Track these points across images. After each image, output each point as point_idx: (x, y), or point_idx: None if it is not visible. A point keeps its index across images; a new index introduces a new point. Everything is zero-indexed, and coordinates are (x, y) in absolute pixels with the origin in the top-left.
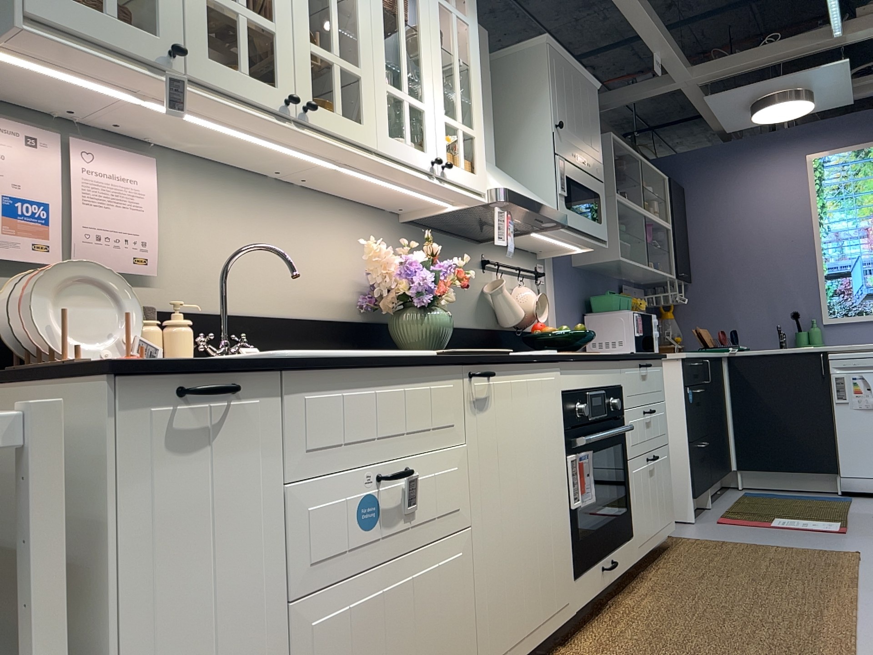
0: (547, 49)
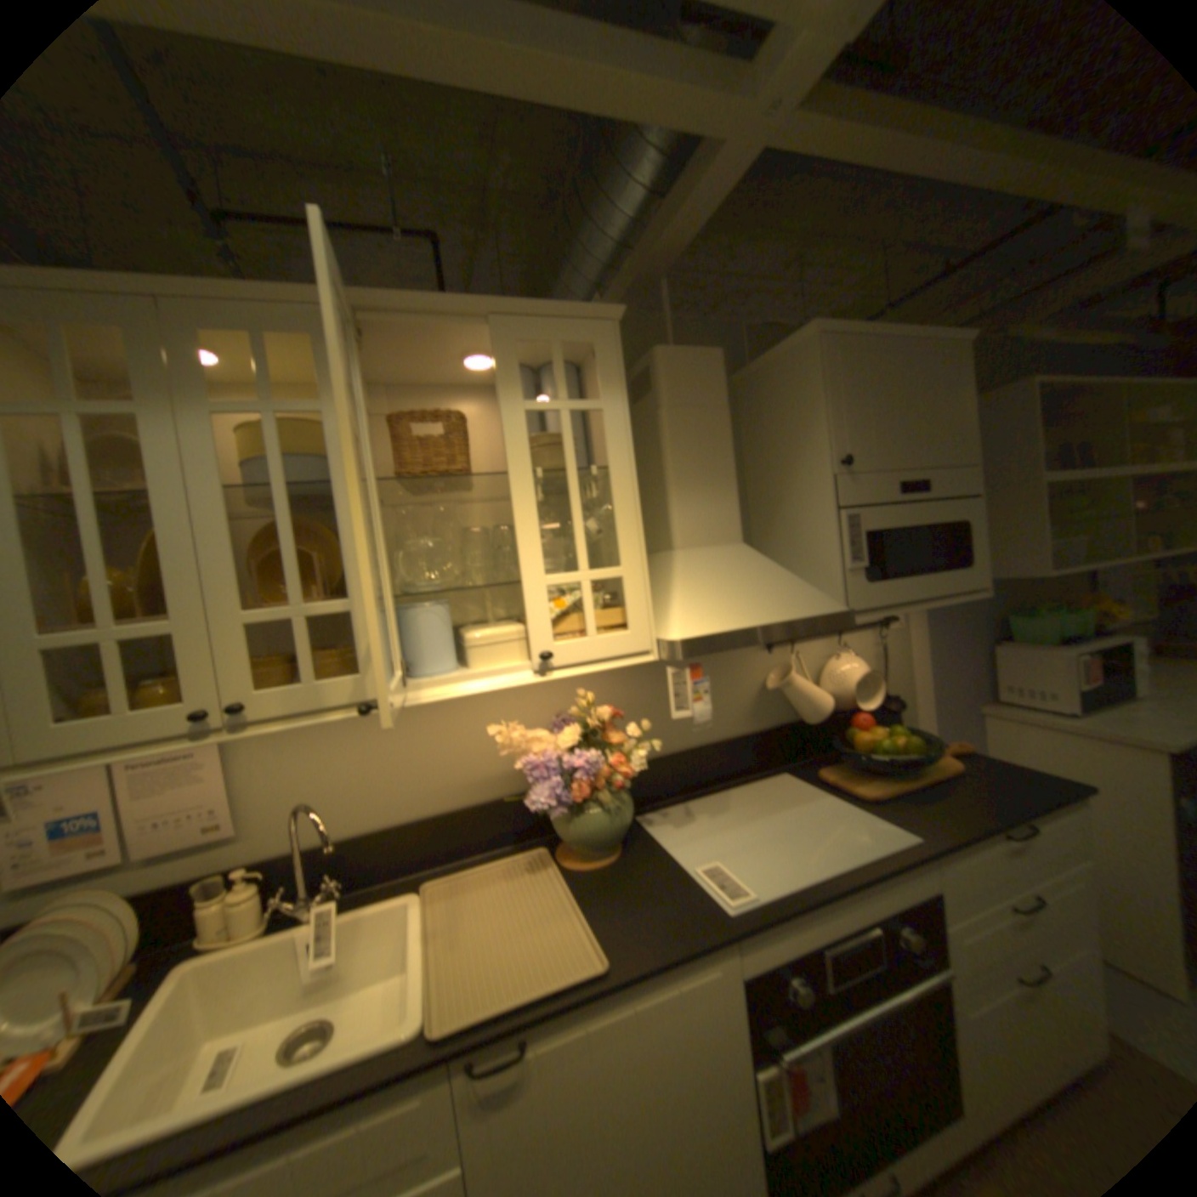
0: (820, 341)
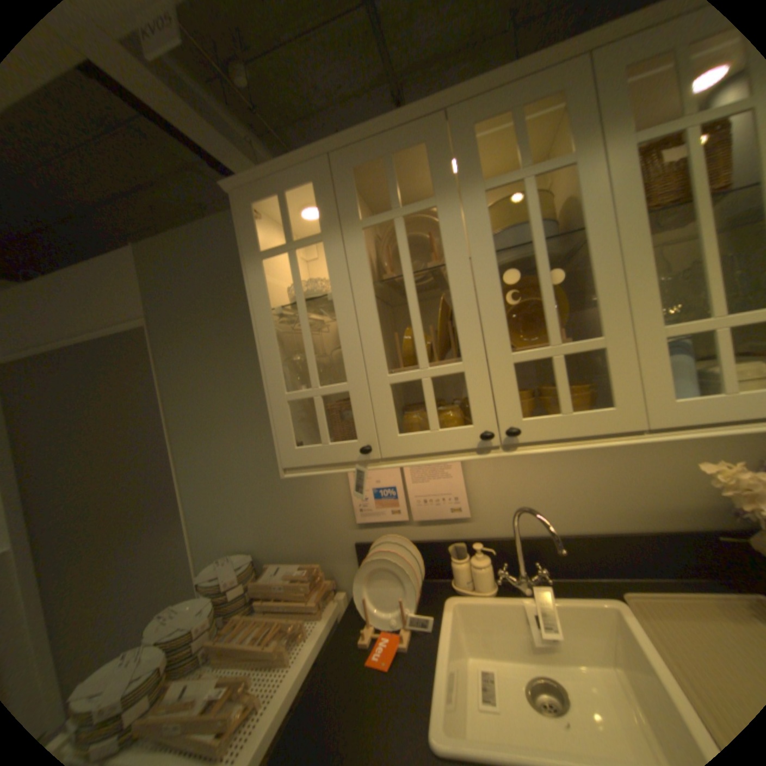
0: None
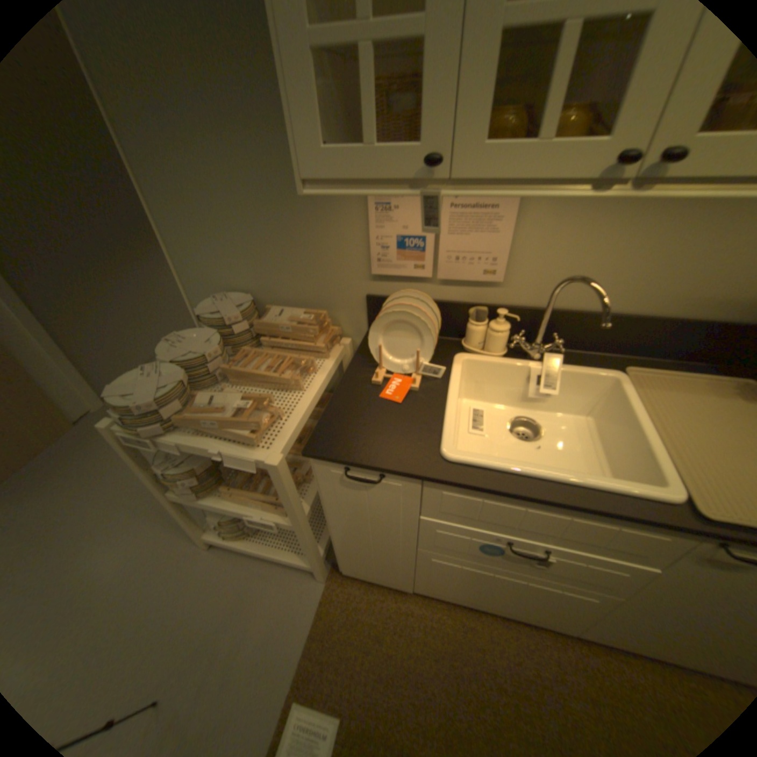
0: None
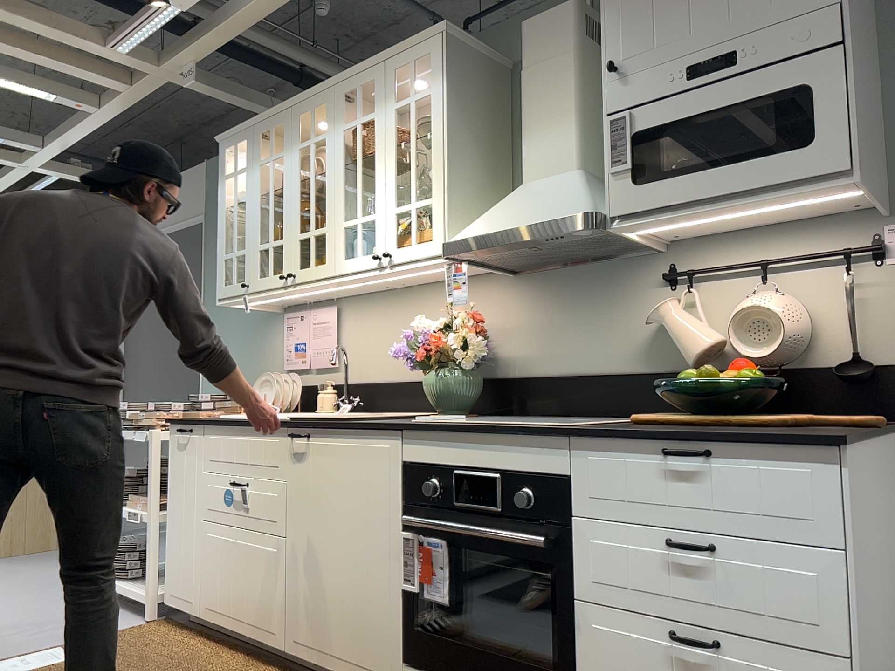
0: None
